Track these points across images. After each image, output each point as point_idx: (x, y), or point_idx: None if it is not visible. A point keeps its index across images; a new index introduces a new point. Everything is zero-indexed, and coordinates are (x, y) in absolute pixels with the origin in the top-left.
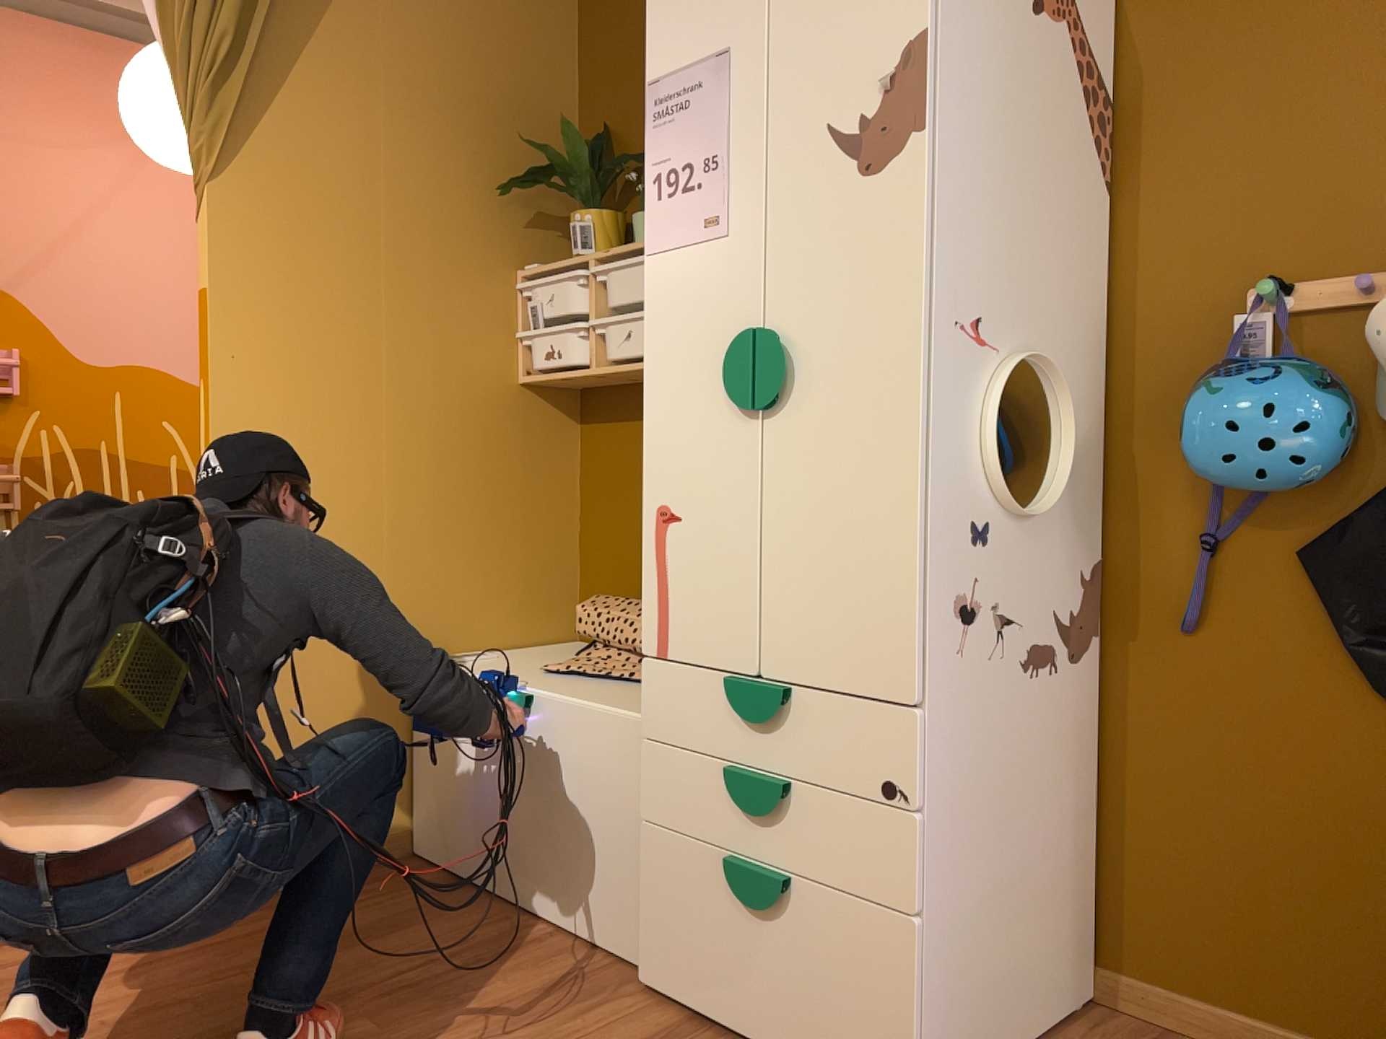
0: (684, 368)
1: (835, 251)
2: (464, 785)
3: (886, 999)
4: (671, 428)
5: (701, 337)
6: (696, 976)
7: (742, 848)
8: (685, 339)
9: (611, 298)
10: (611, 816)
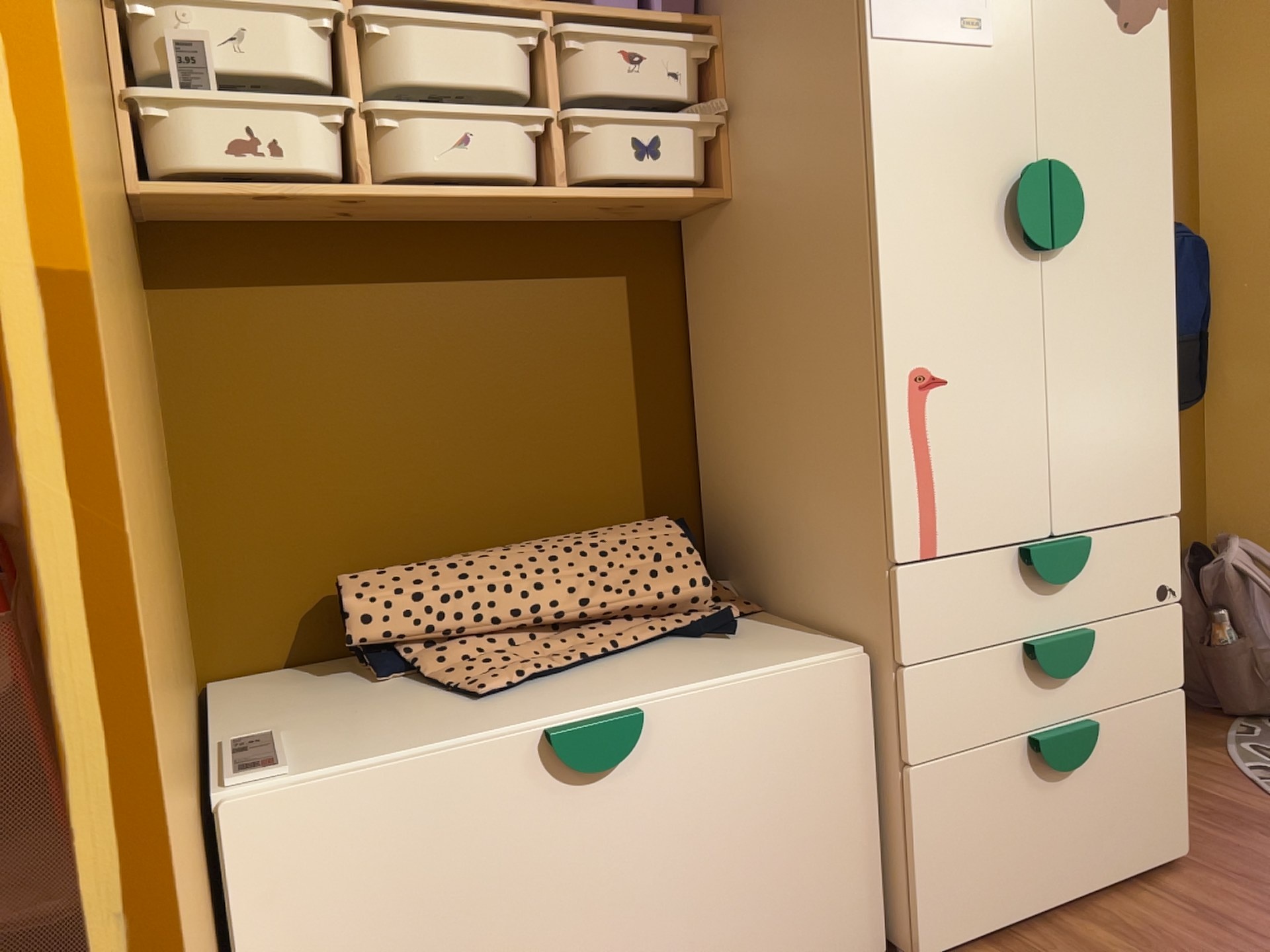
0: (943, 197)
1: (1103, 98)
2: (458, 951)
3: (1166, 765)
4: (929, 271)
5: (964, 161)
6: (997, 889)
7: (1040, 719)
8: (942, 161)
9: (403, 73)
10: (816, 801)
